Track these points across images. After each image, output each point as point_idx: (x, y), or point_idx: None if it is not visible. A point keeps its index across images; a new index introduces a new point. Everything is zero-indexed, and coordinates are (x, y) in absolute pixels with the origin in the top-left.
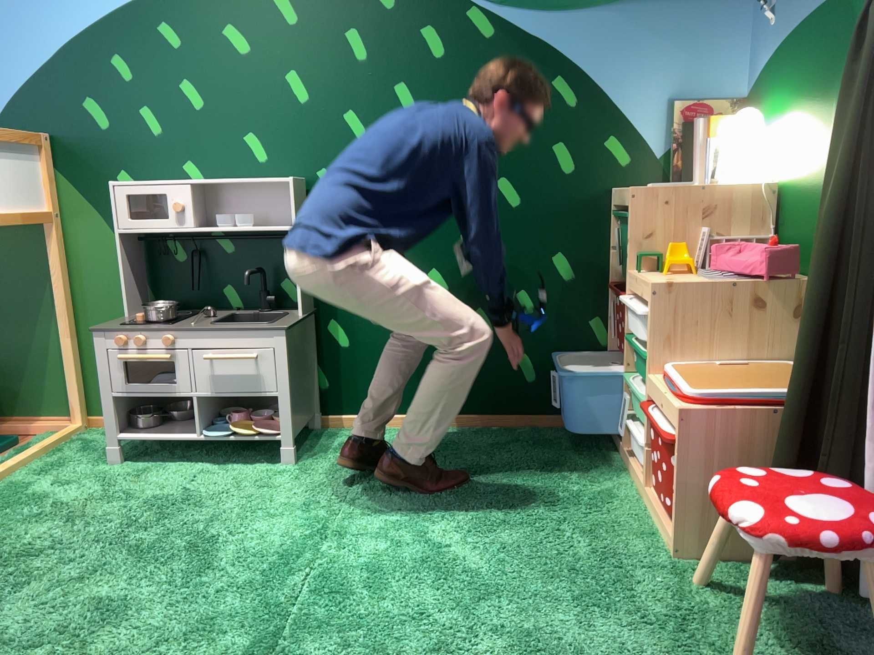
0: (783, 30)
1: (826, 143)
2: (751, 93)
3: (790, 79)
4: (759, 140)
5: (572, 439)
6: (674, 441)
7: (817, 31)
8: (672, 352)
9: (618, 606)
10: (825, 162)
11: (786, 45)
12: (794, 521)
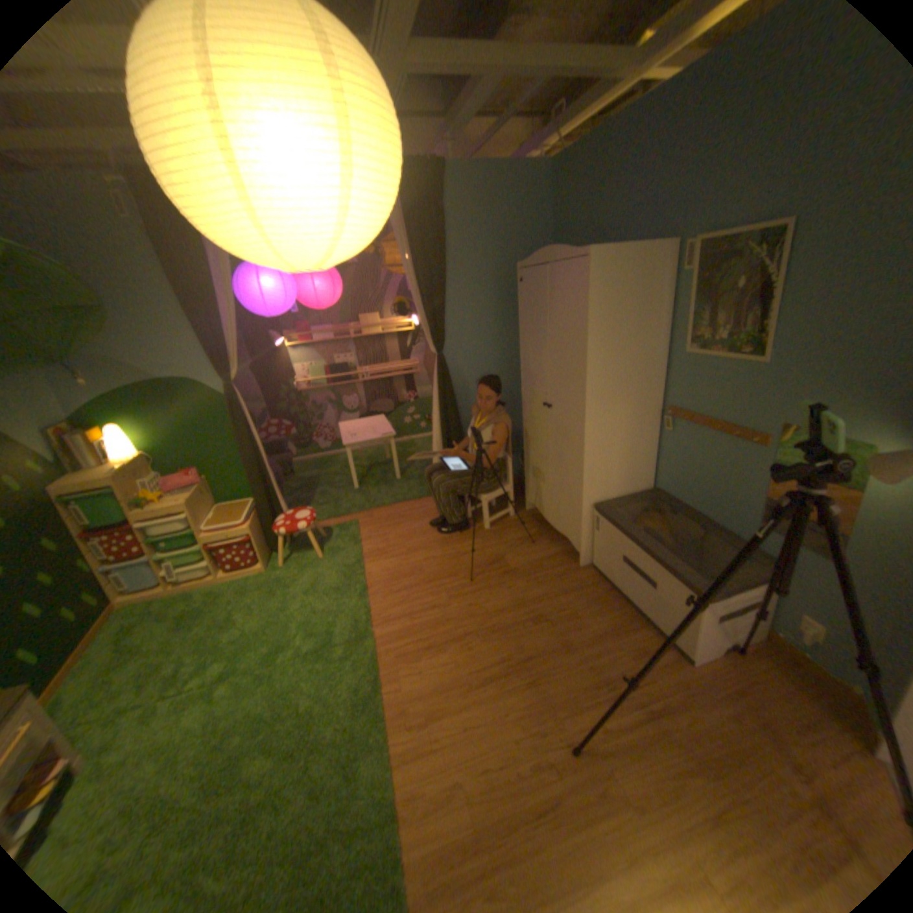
0: (101, 389)
1: (176, 431)
2: (73, 417)
3: (124, 410)
4: (124, 438)
5: (124, 621)
6: (246, 540)
7: (142, 391)
8: (197, 525)
9: (288, 582)
10: (179, 438)
11: (110, 396)
12: (304, 521)
